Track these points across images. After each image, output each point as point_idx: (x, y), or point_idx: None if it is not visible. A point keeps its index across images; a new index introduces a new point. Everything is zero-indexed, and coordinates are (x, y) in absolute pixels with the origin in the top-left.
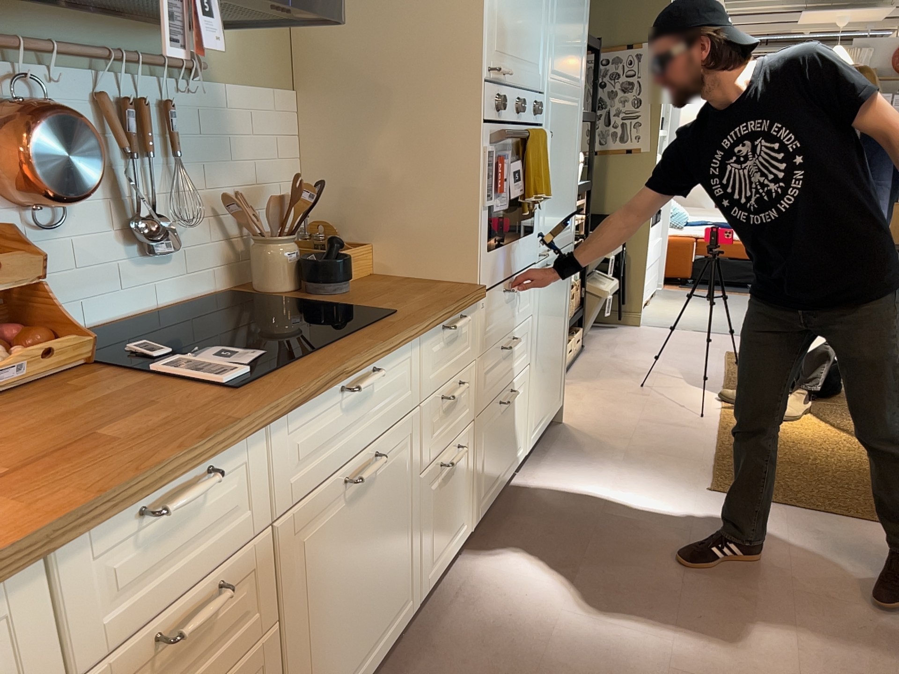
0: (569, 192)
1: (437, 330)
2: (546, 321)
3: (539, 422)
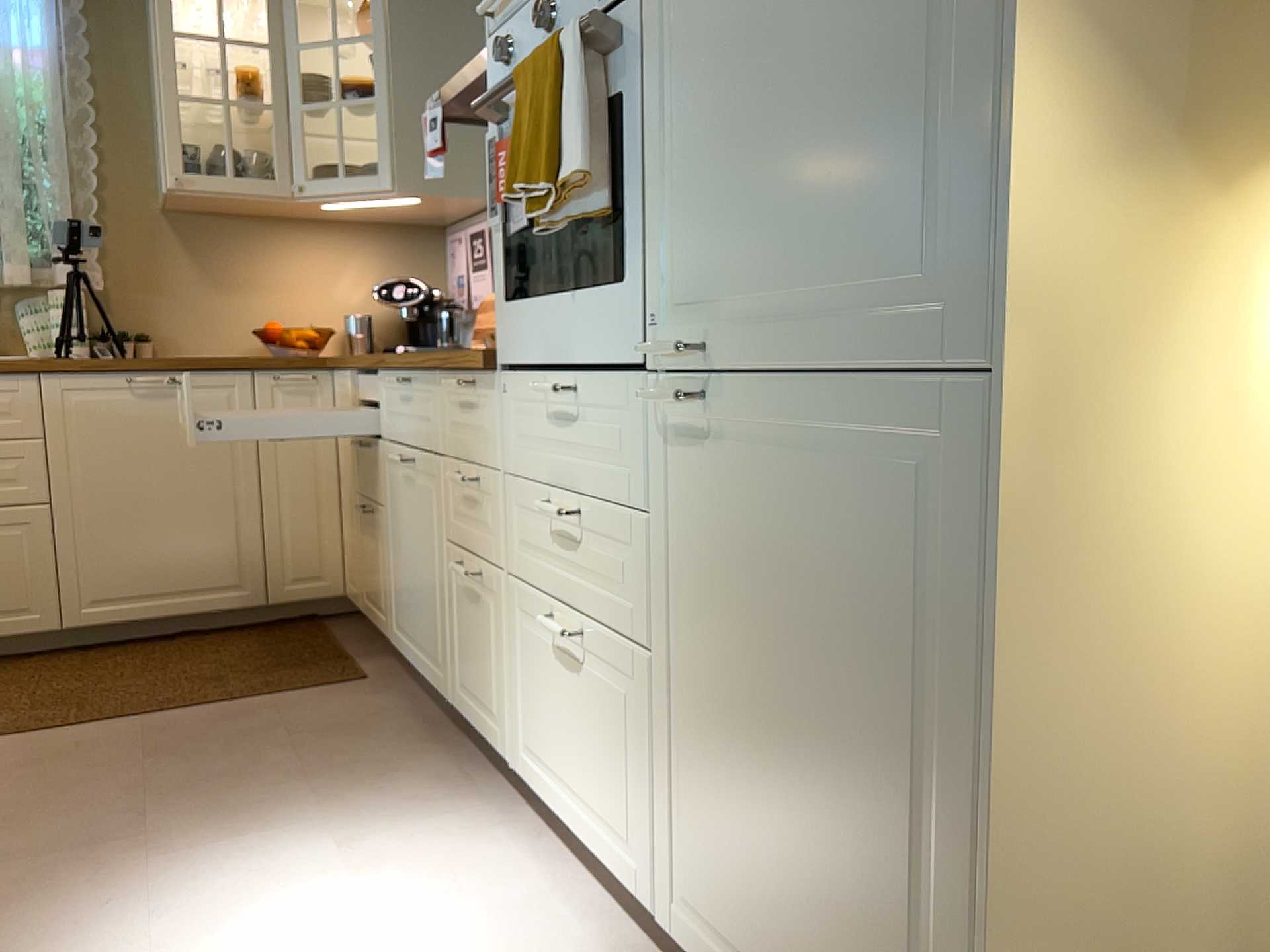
0: (895, 115)
1: (452, 381)
2: (726, 598)
3: (729, 945)
